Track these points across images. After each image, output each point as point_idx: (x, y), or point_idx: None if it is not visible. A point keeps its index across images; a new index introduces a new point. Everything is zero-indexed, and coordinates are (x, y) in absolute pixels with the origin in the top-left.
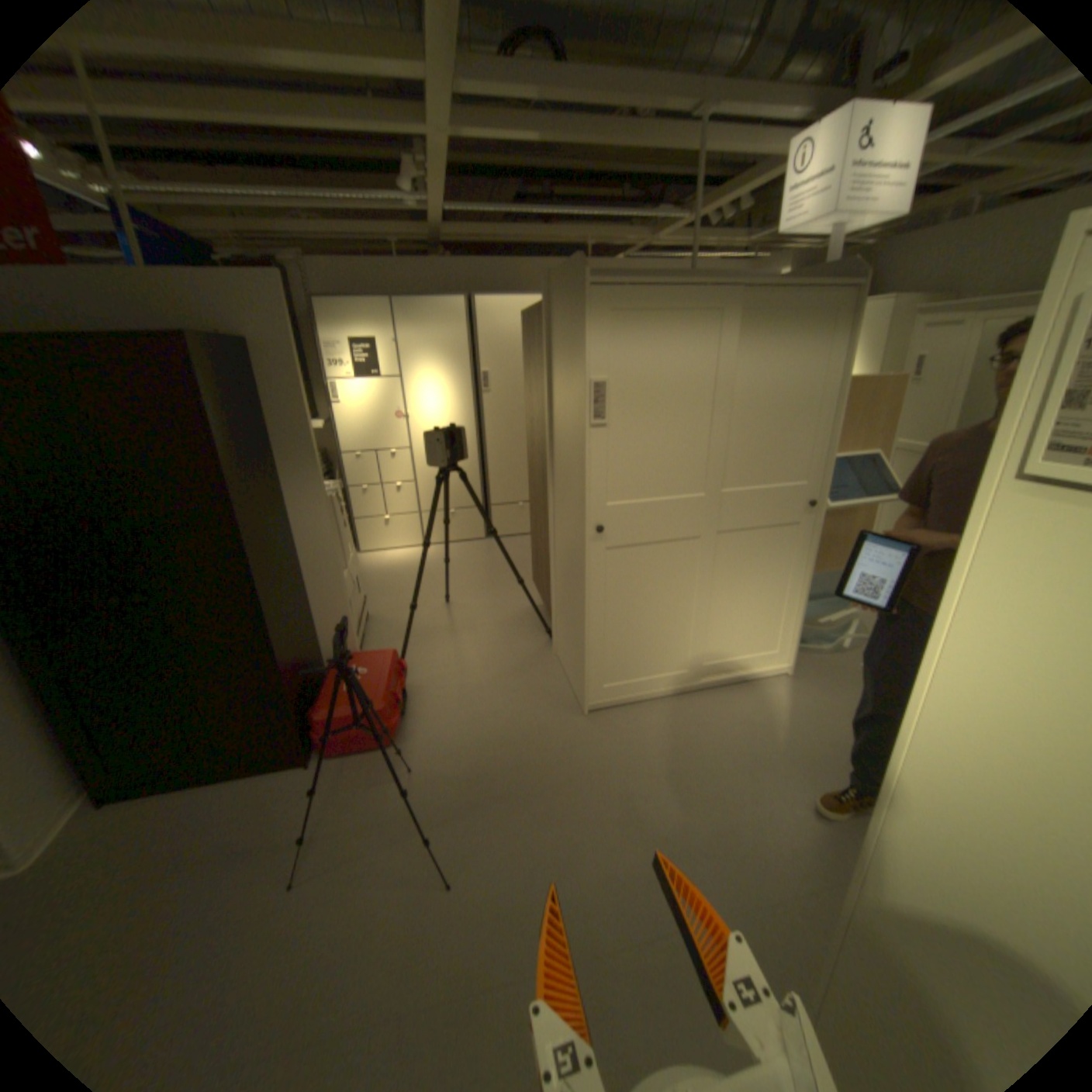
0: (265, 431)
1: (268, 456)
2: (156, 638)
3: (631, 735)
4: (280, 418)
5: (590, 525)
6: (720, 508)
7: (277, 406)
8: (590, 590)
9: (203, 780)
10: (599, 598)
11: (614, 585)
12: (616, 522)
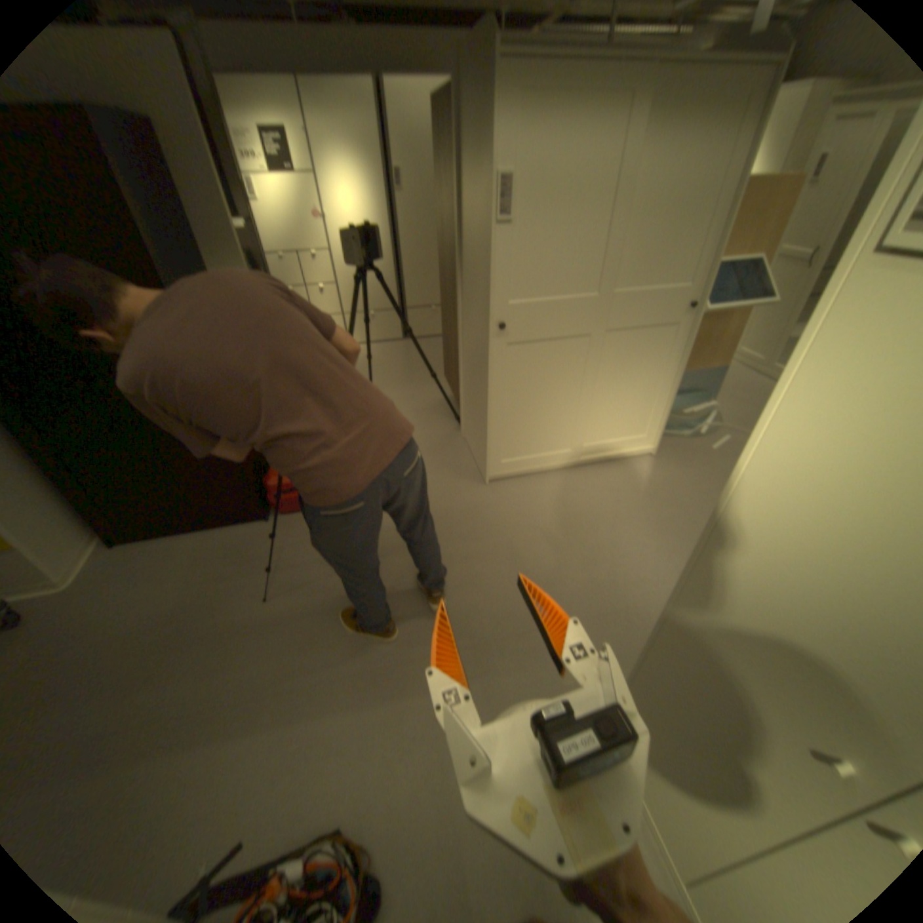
0: (189, 228)
1: (196, 255)
2: (127, 421)
3: (522, 500)
4: (202, 214)
5: (494, 323)
6: (611, 309)
7: (197, 201)
8: (493, 382)
9: (188, 531)
10: (500, 390)
11: (514, 379)
12: (517, 321)
